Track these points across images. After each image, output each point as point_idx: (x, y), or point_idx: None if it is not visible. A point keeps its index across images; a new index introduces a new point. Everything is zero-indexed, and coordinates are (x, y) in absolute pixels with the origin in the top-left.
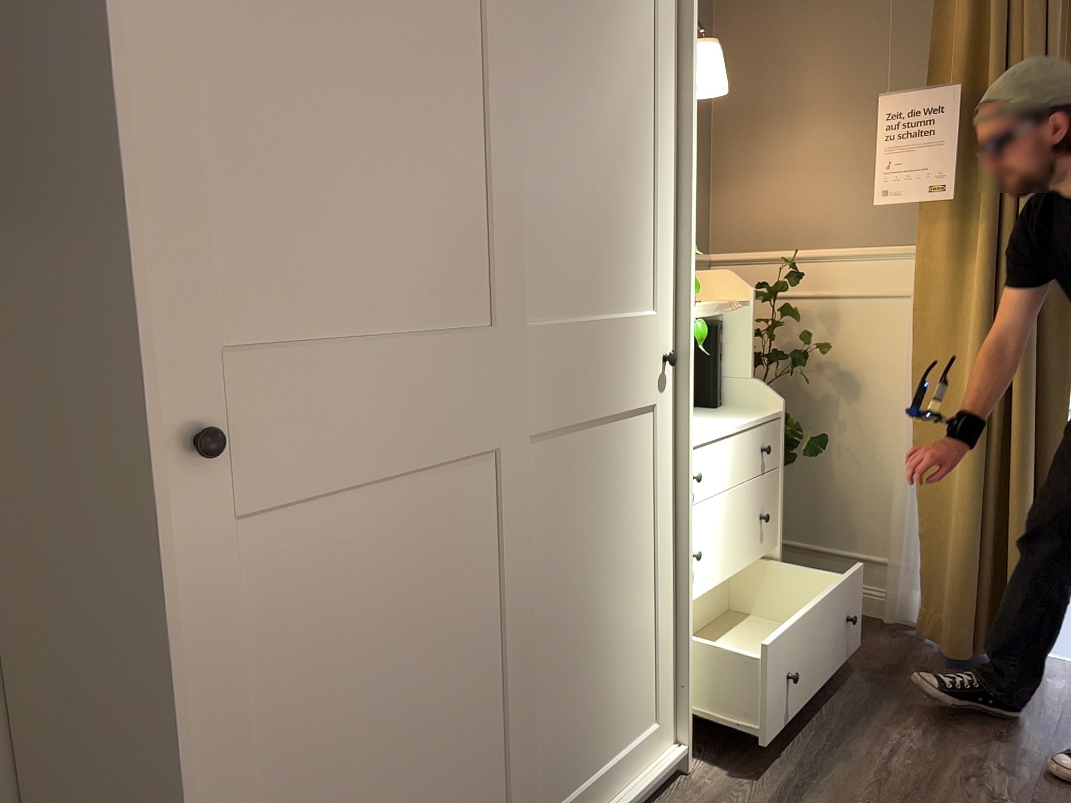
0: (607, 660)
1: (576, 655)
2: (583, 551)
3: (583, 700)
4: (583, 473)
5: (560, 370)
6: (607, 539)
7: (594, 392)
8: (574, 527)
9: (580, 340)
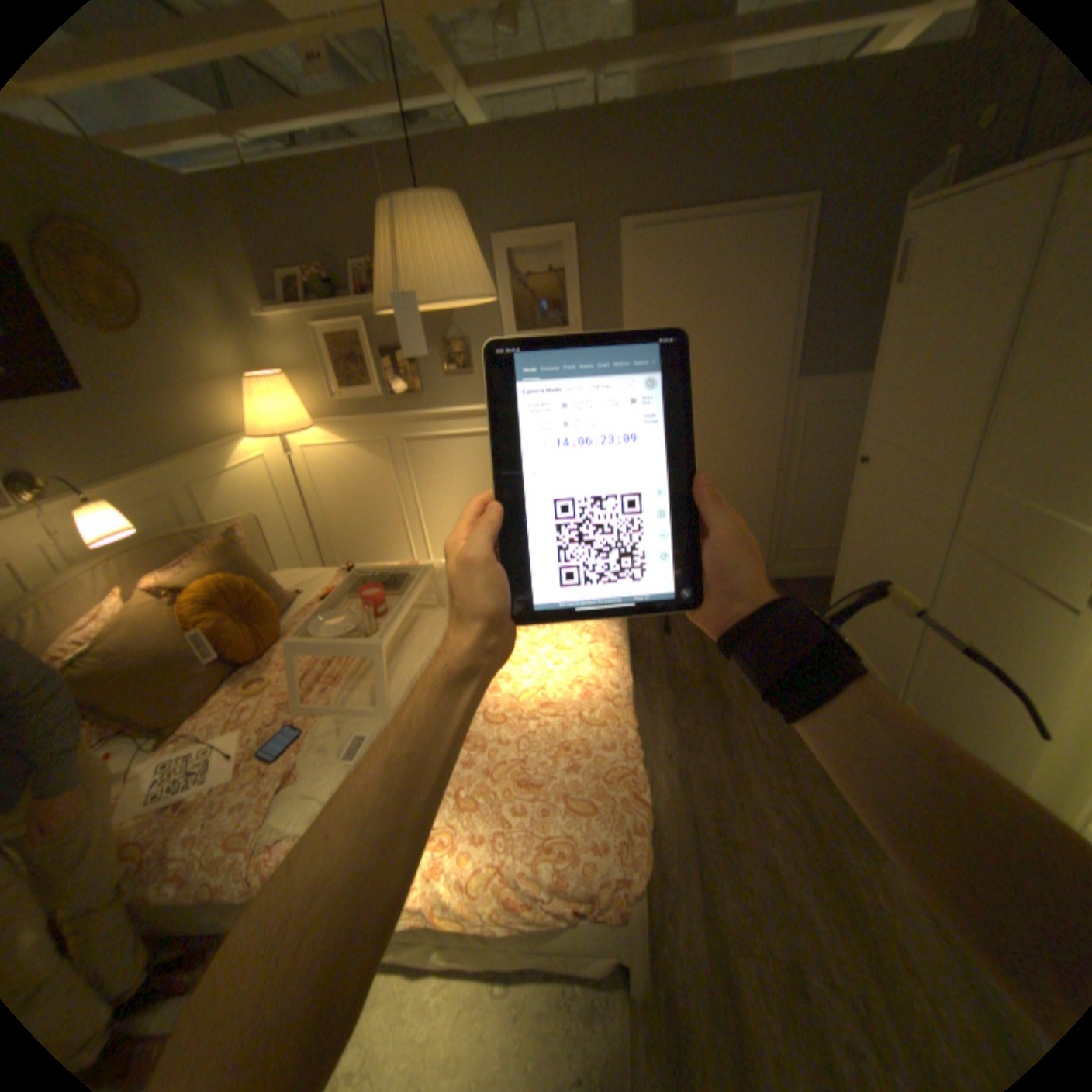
0: (971, 707)
1: (953, 672)
2: (976, 629)
3: (950, 700)
4: (990, 589)
5: (991, 520)
6: (995, 645)
7: (1012, 550)
8: (975, 612)
9: (1012, 512)
